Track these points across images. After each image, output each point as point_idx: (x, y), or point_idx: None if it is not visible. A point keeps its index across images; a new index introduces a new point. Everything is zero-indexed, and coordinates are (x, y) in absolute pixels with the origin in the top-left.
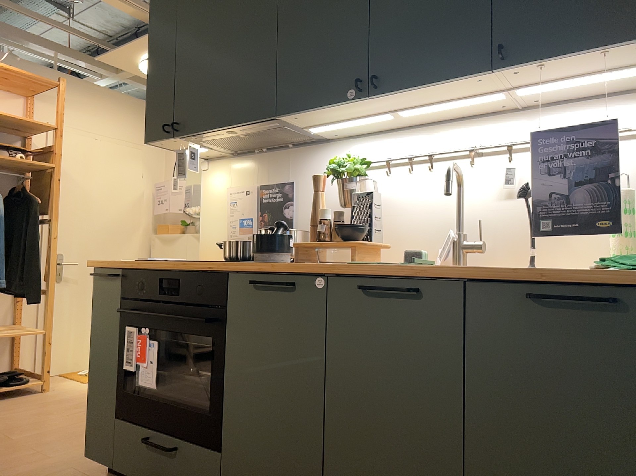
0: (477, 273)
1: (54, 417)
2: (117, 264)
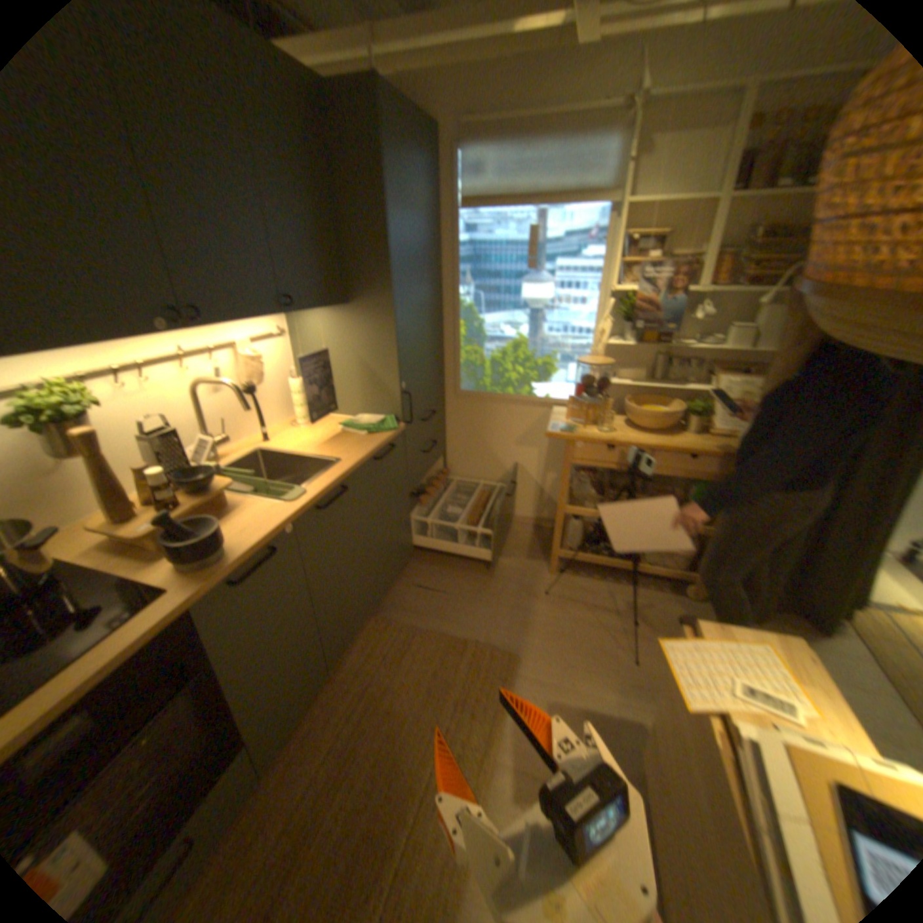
0: (363, 462)
1: None
2: None
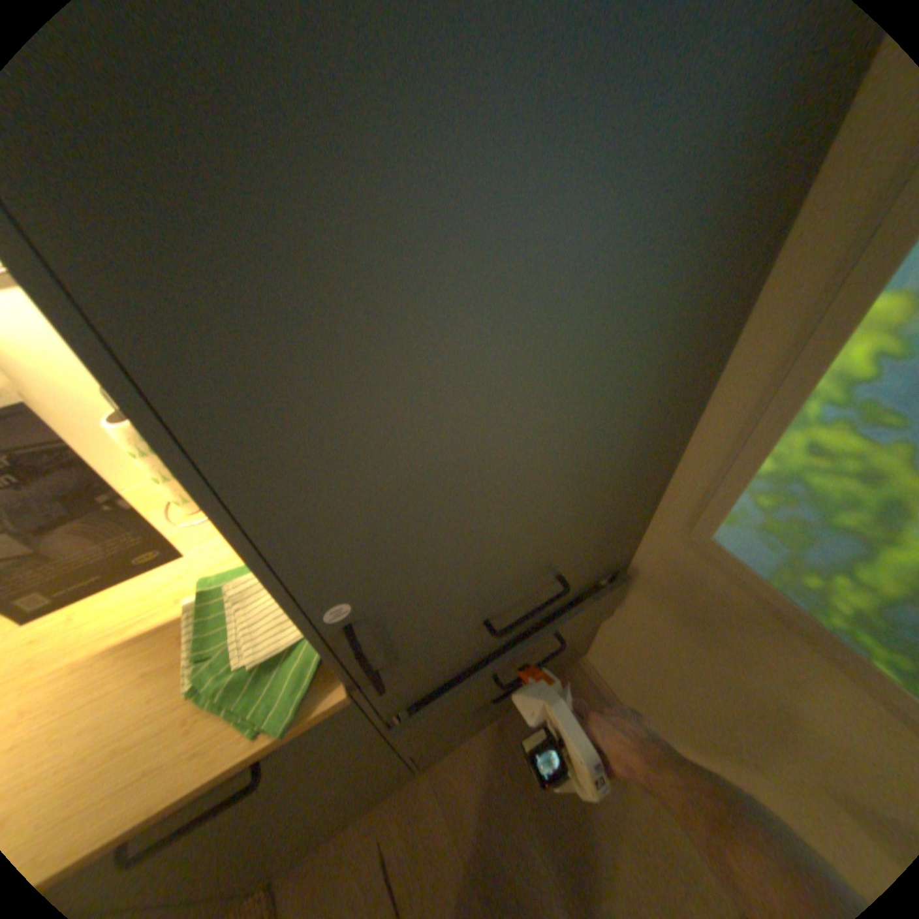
0: None
1: None
2: None
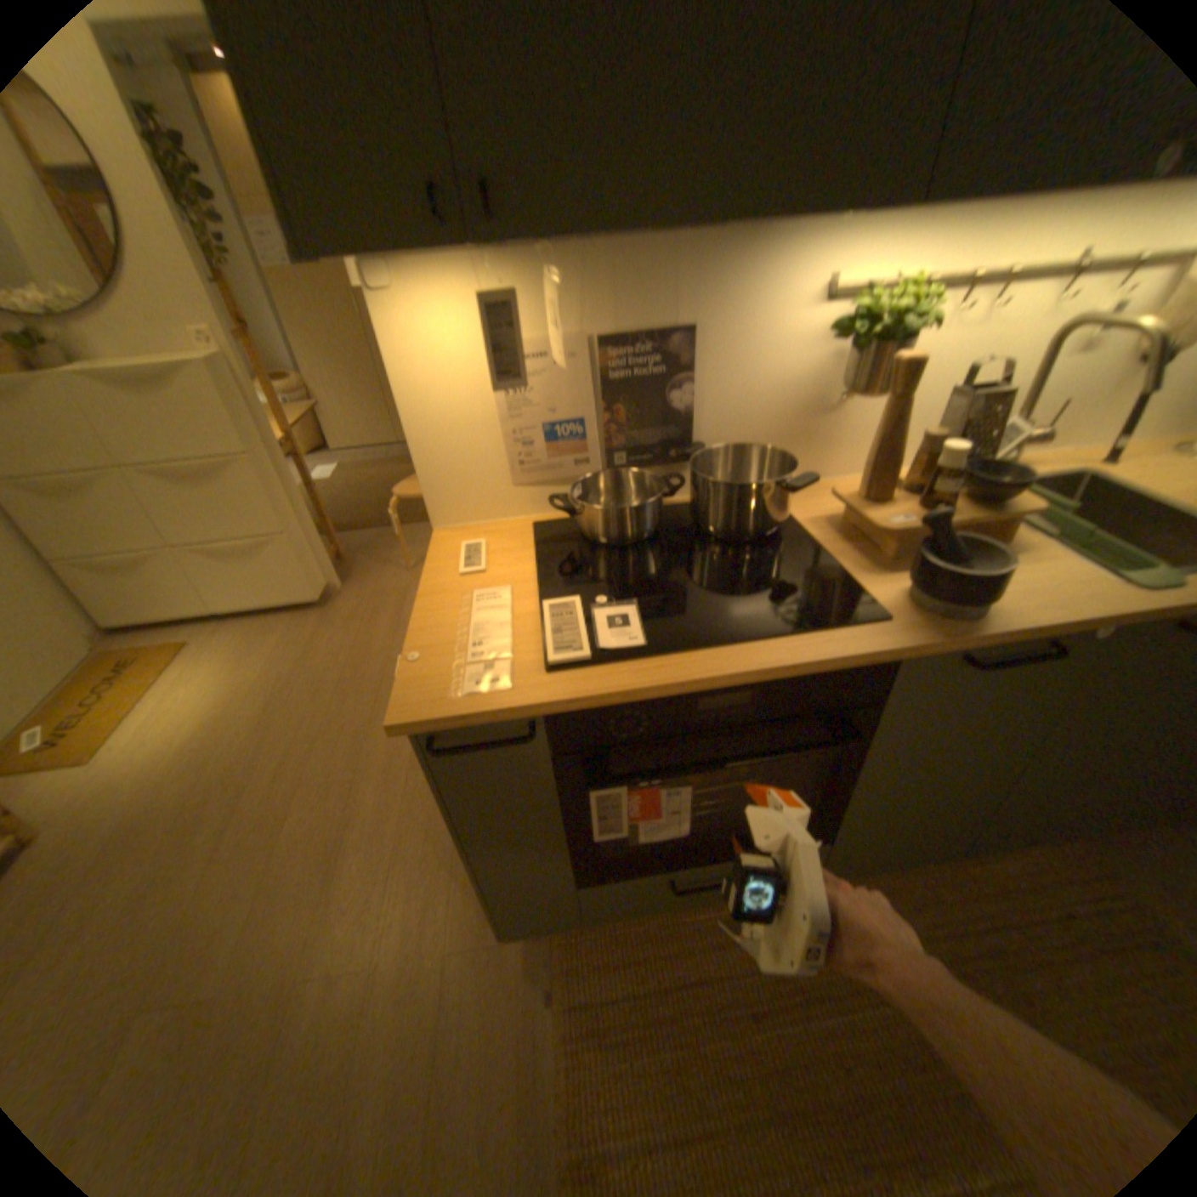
0: None
1: (192, 881)
2: (537, 710)
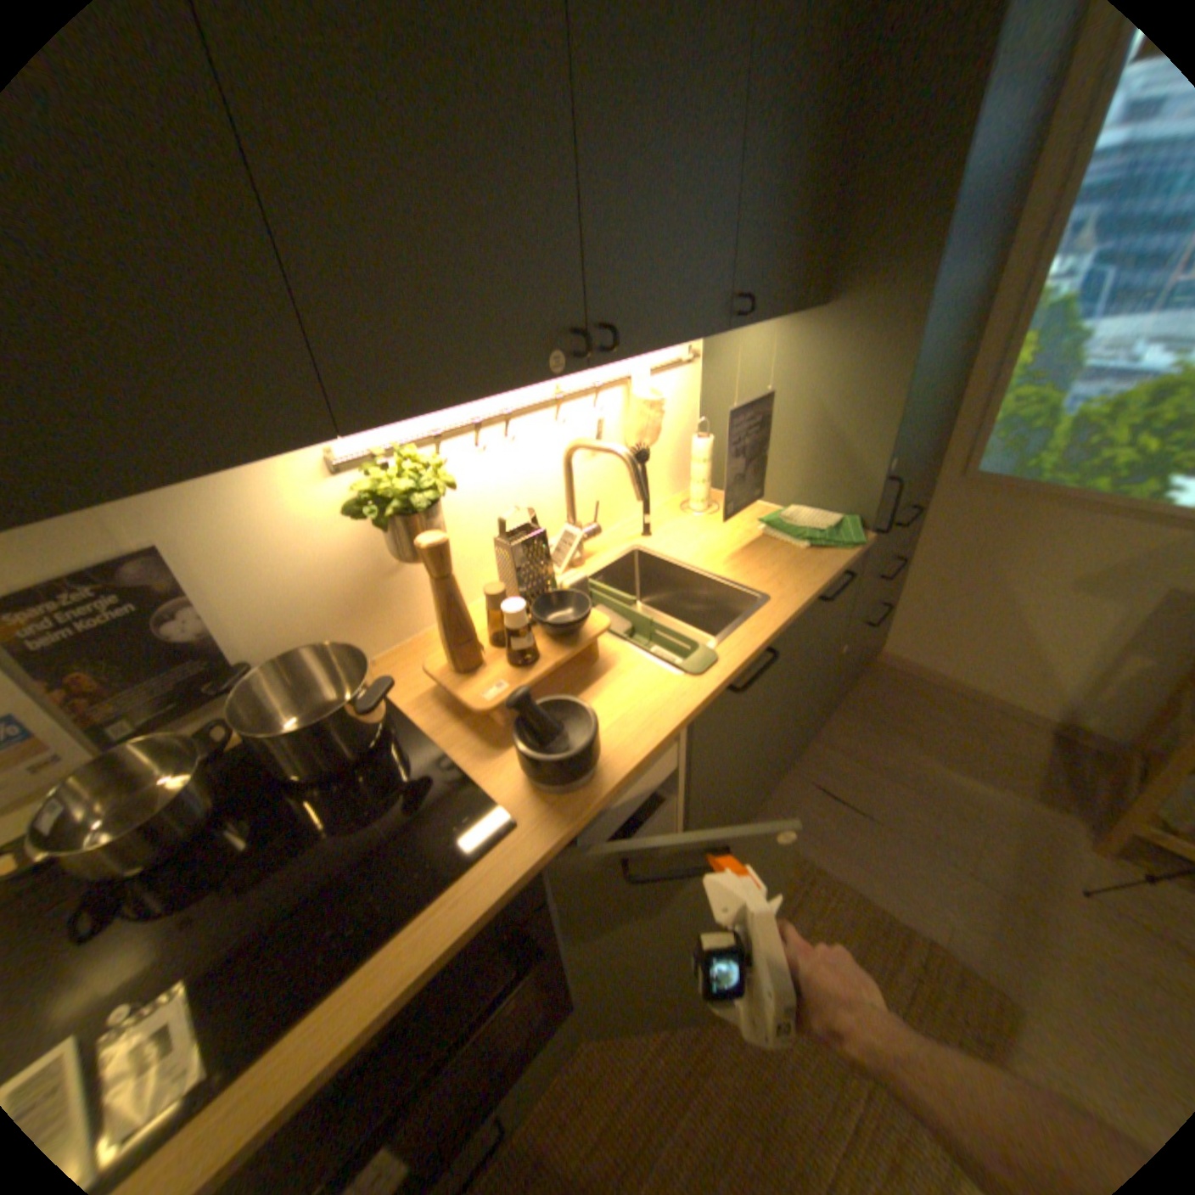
0: (808, 605)
1: None
2: None
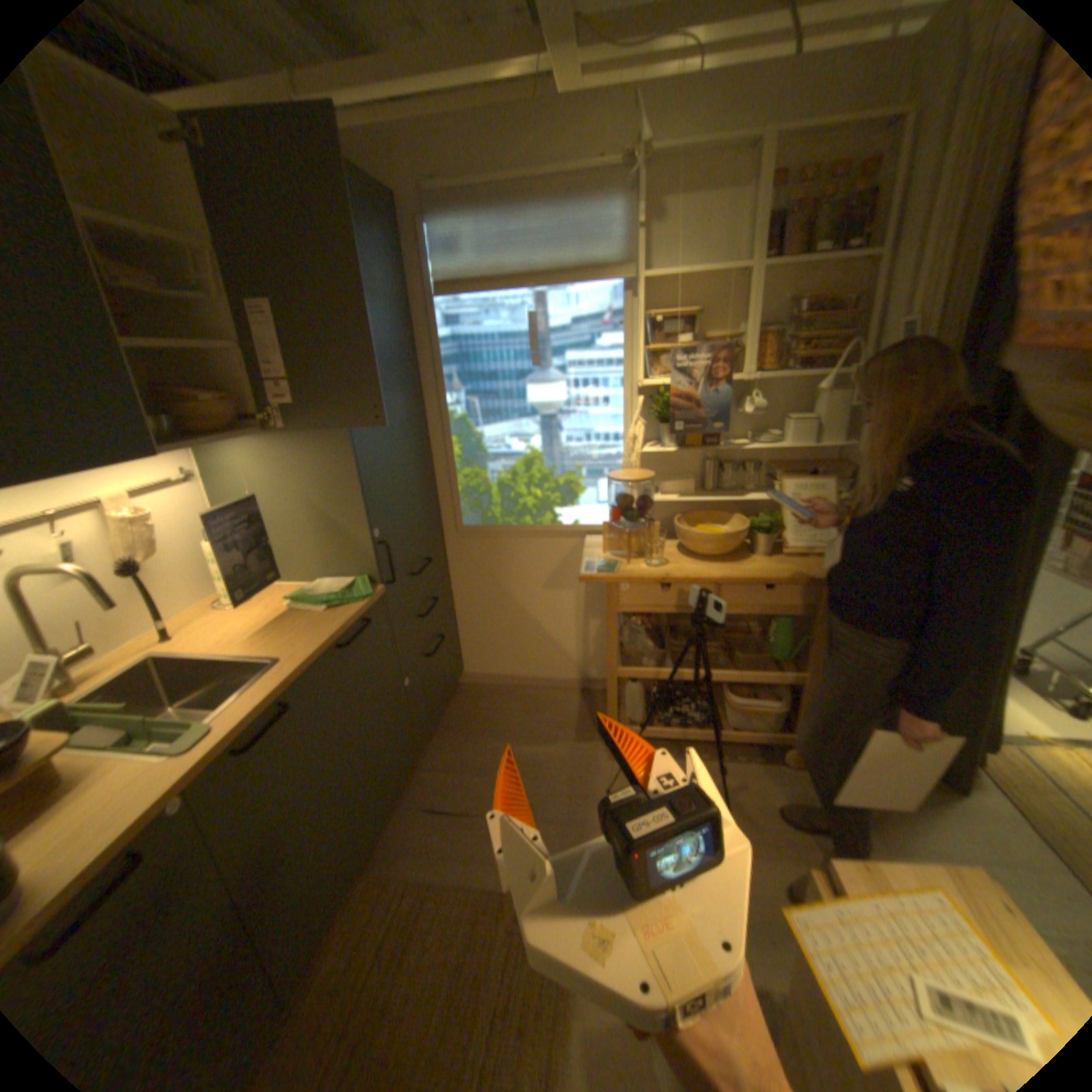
0: (315, 656)
1: None
2: None
